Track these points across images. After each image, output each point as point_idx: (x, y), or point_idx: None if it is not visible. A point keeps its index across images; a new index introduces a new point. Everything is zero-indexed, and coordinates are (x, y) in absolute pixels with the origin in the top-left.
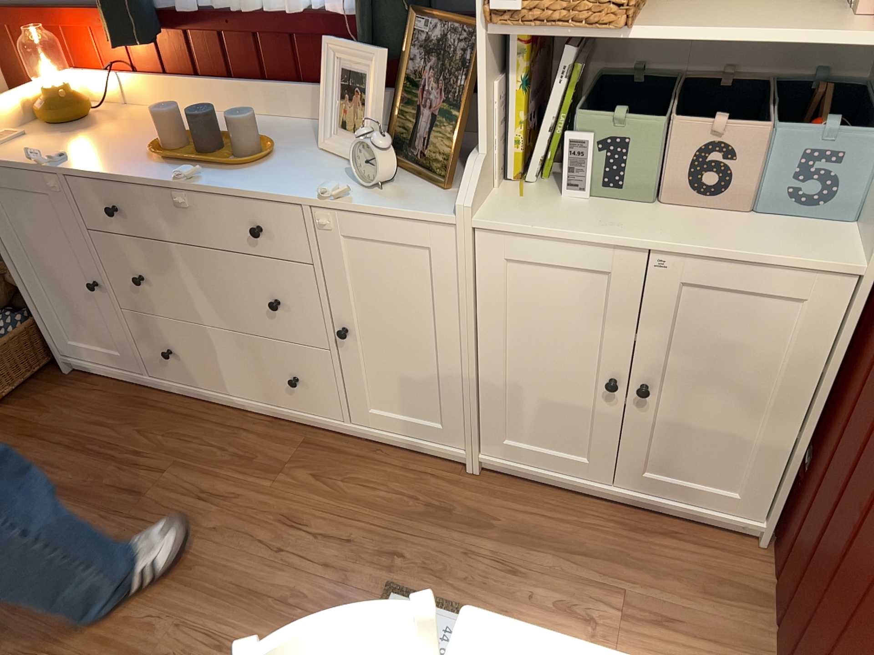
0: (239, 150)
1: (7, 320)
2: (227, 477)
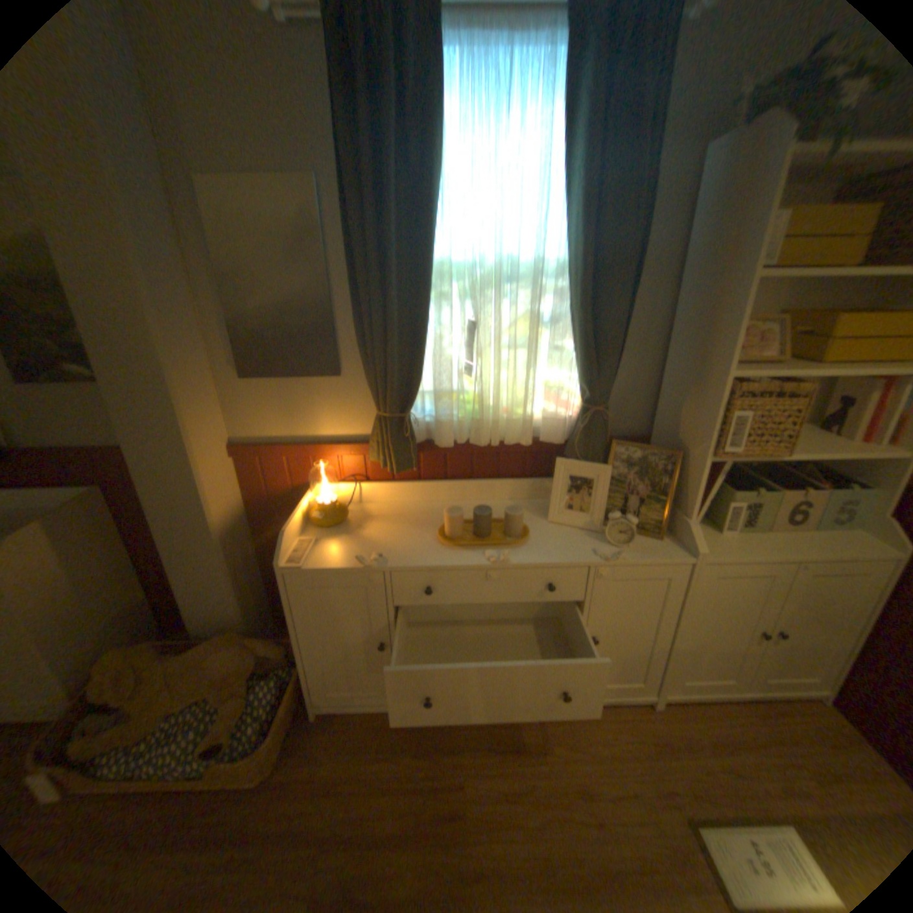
0: (506, 530)
1: (255, 693)
2: (513, 779)
